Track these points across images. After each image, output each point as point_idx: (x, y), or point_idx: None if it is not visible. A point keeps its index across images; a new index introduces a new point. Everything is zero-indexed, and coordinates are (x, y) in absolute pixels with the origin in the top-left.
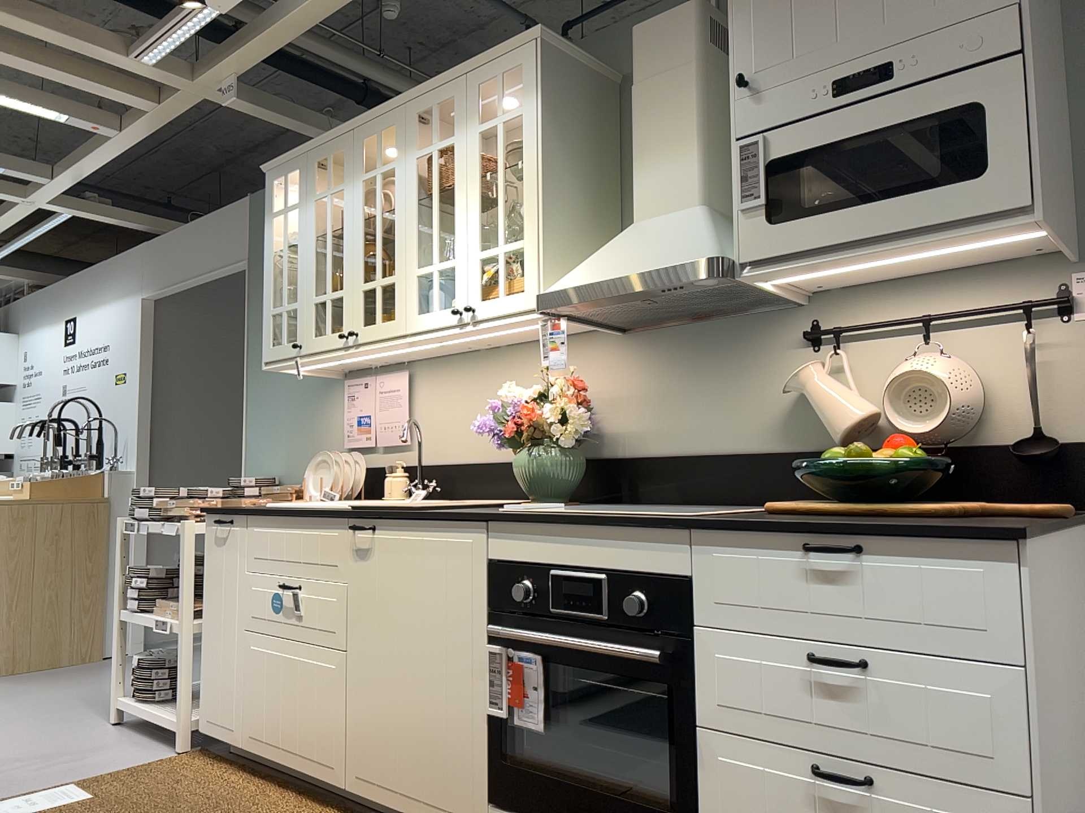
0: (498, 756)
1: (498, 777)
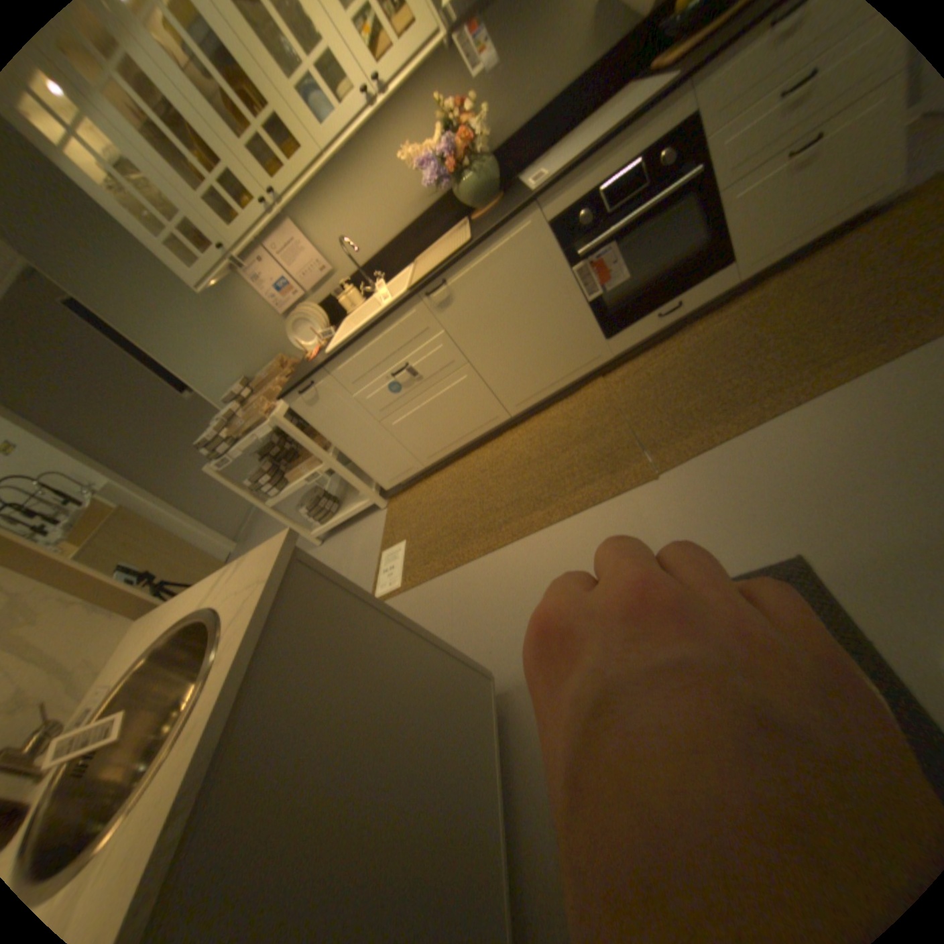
0: (603, 313)
1: (608, 322)
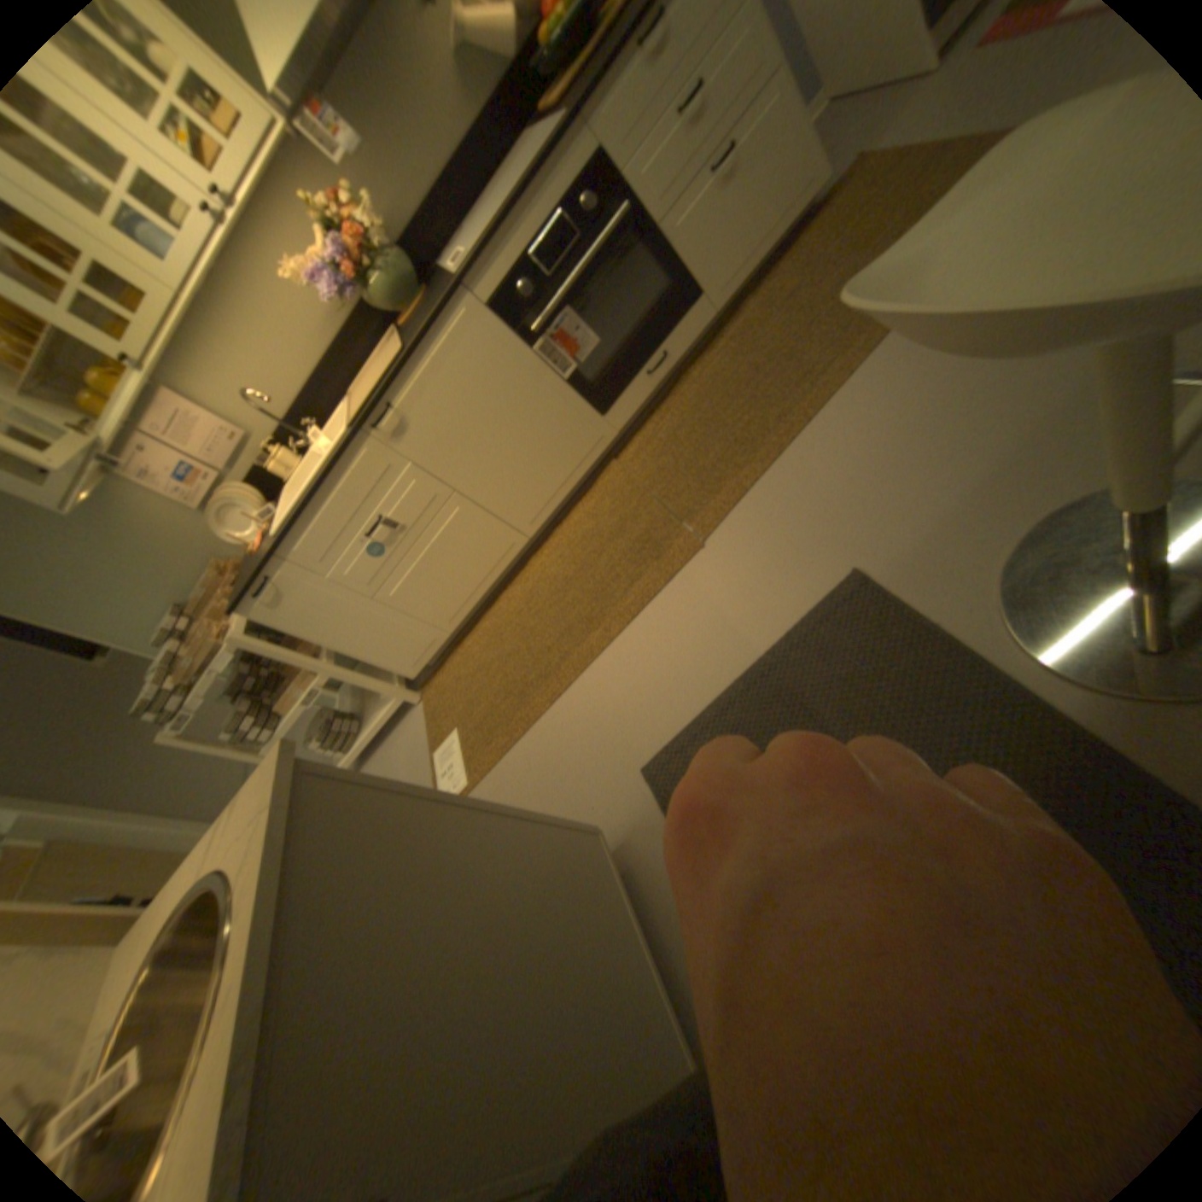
0: (587, 389)
1: (596, 397)
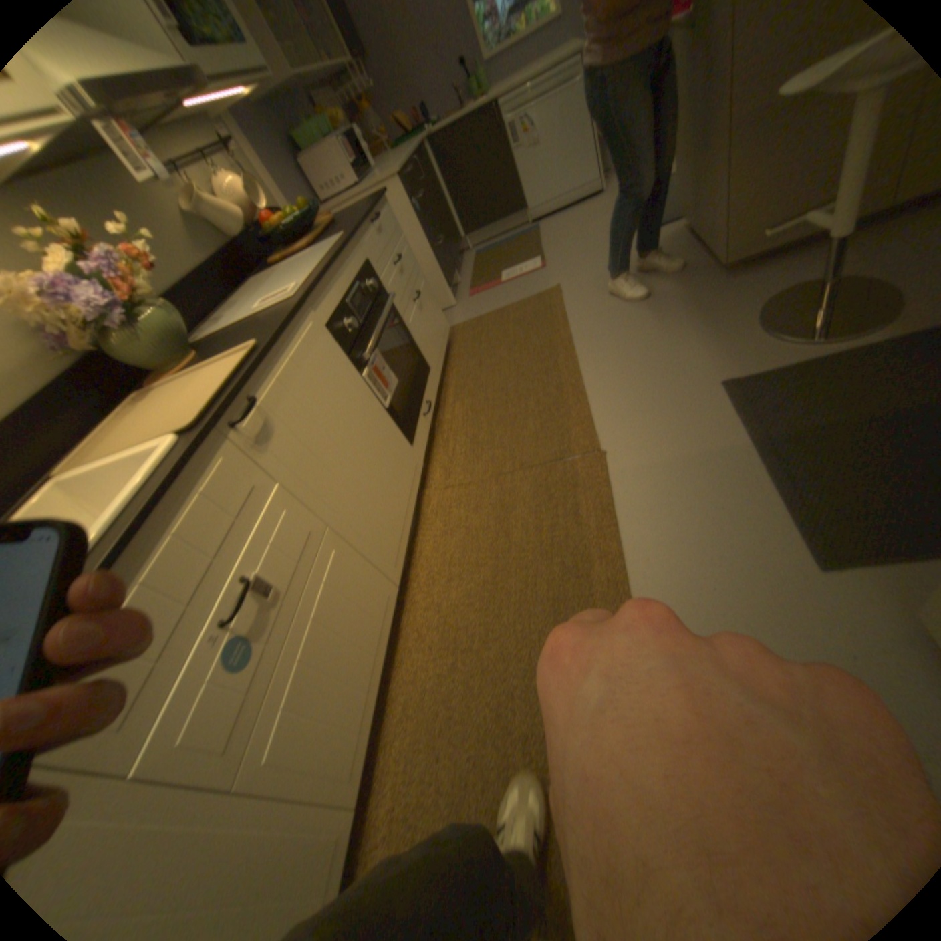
0: (400, 421)
1: (406, 429)
